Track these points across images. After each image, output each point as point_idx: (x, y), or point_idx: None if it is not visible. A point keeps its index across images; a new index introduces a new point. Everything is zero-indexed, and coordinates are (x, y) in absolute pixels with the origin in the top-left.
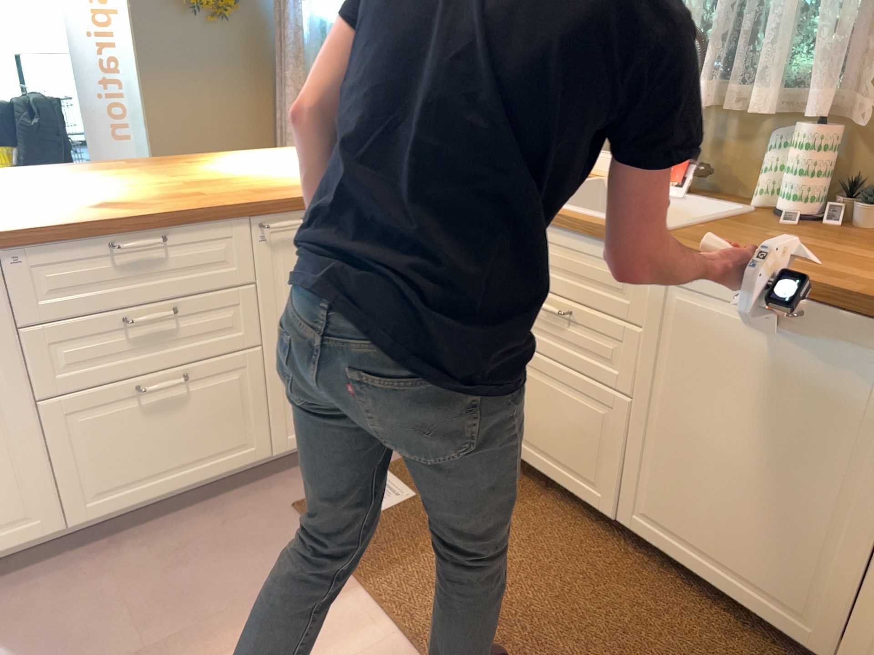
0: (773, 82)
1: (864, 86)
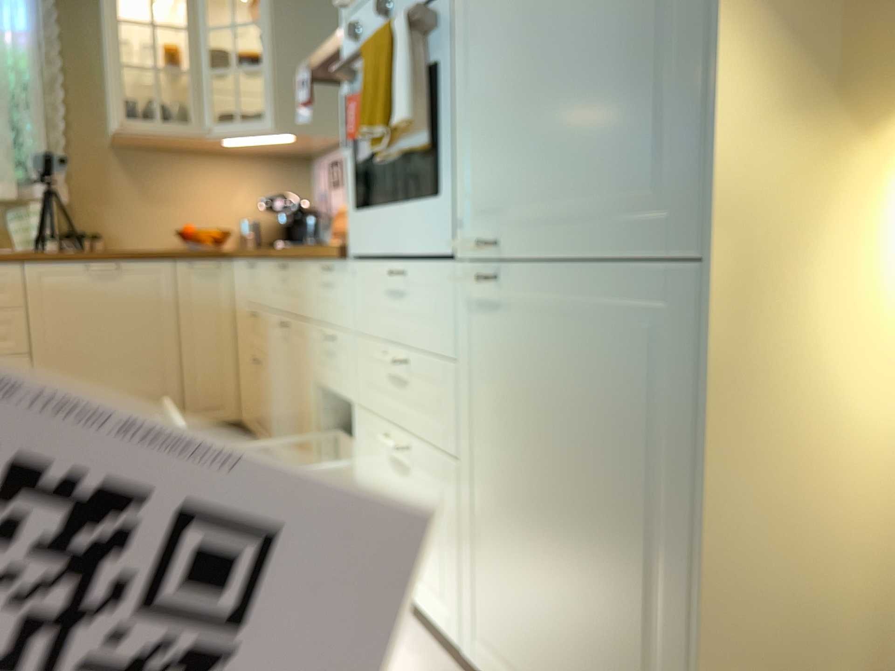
0: (10, 179)
1: (52, 184)
